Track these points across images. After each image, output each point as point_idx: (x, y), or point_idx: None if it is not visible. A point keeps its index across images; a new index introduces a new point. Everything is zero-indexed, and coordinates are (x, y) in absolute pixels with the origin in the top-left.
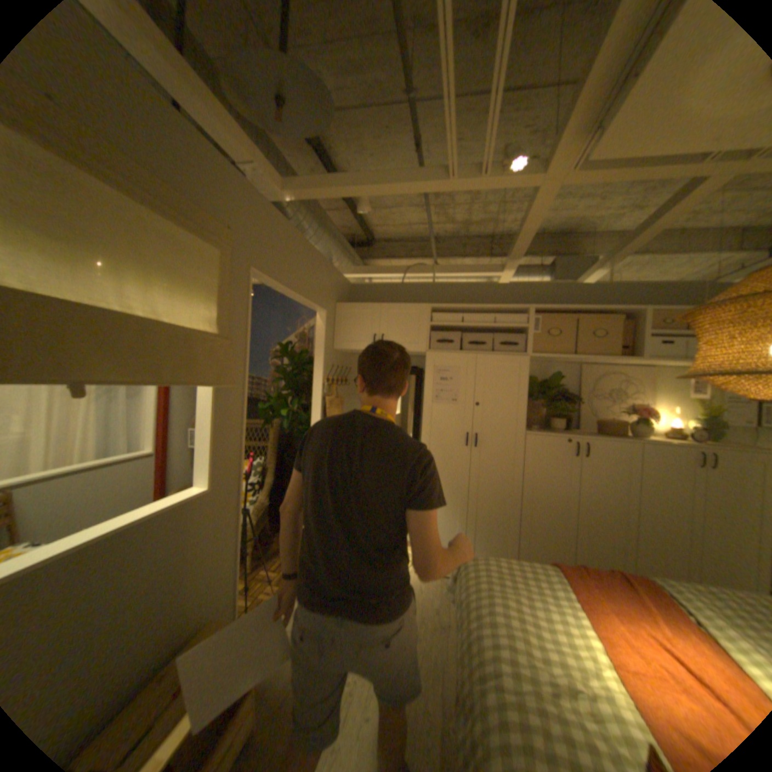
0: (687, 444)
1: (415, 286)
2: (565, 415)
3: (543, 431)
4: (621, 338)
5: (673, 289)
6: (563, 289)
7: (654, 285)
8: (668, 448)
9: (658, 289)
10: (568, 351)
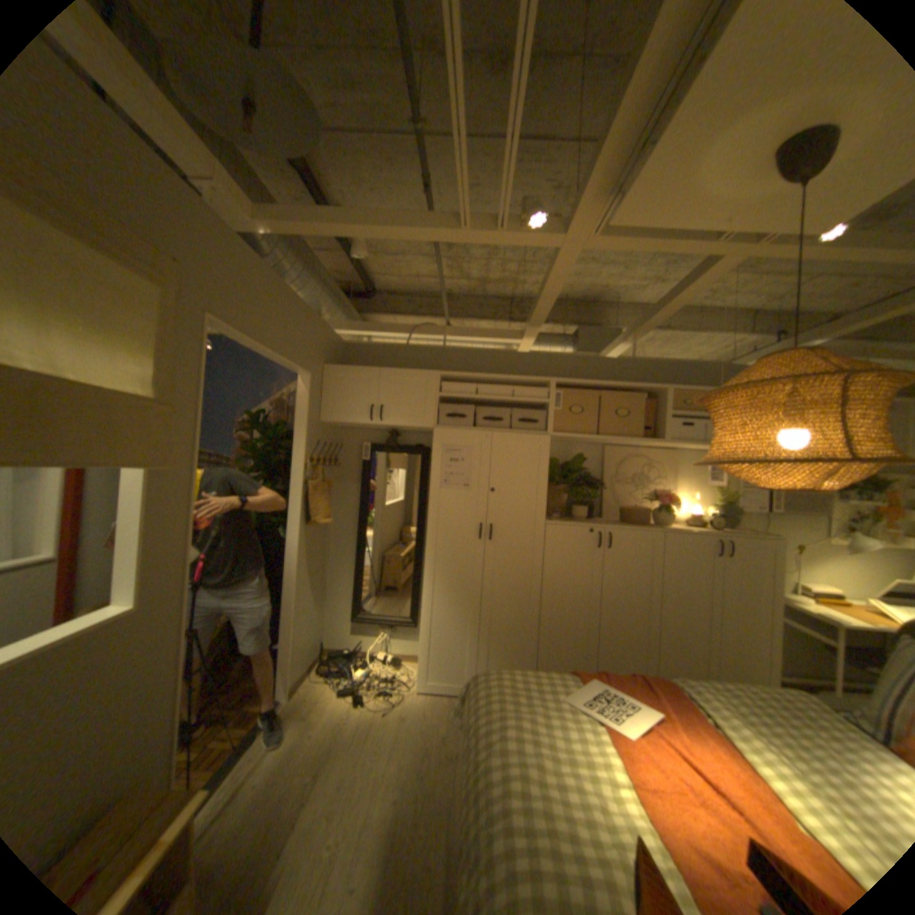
0: (706, 531)
1: (422, 349)
2: (587, 501)
3: (563, 520)
4: (643, 418)
5: (692, 368)
6: (585, 362)
7: (675, 363)
8: (688, 536)
9: (679, 368)
10: (590, 431)
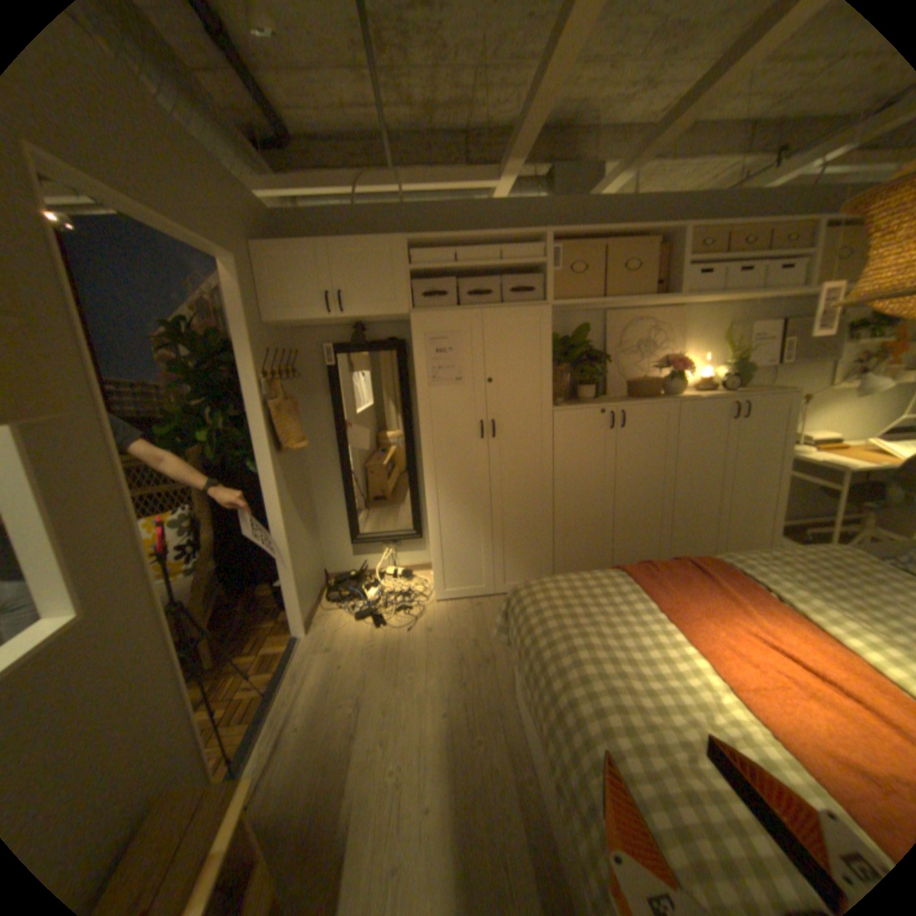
0: (720, 394)
1: (373, 208)
2: (589, 379)
3: (569, 403)
4: (655, 269)
5: (706, 199)
6: (580, 205)
7: (686, 194)
8: (704, 401)
9: (690, 200)
10: (593, 294)
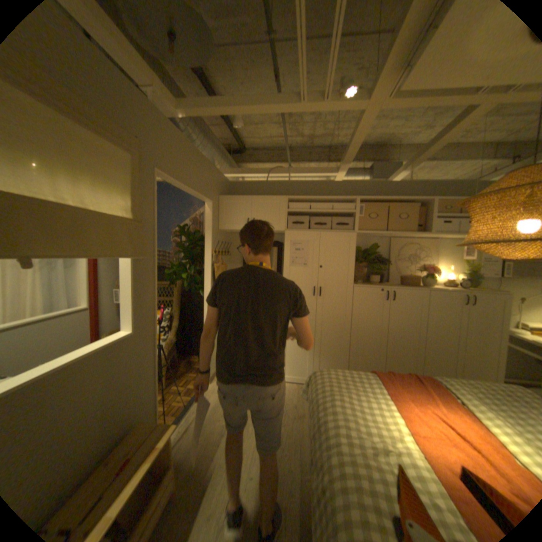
0: (457, 289)
1: (275, 183)
2: (379, 273)
3: (364, 284)
4: (417, 219)
5: (451, 185)
6: (379, 185)
7: (439, 182)
8: (445, 292)
9: (442, 185)
10: (382, 229)
